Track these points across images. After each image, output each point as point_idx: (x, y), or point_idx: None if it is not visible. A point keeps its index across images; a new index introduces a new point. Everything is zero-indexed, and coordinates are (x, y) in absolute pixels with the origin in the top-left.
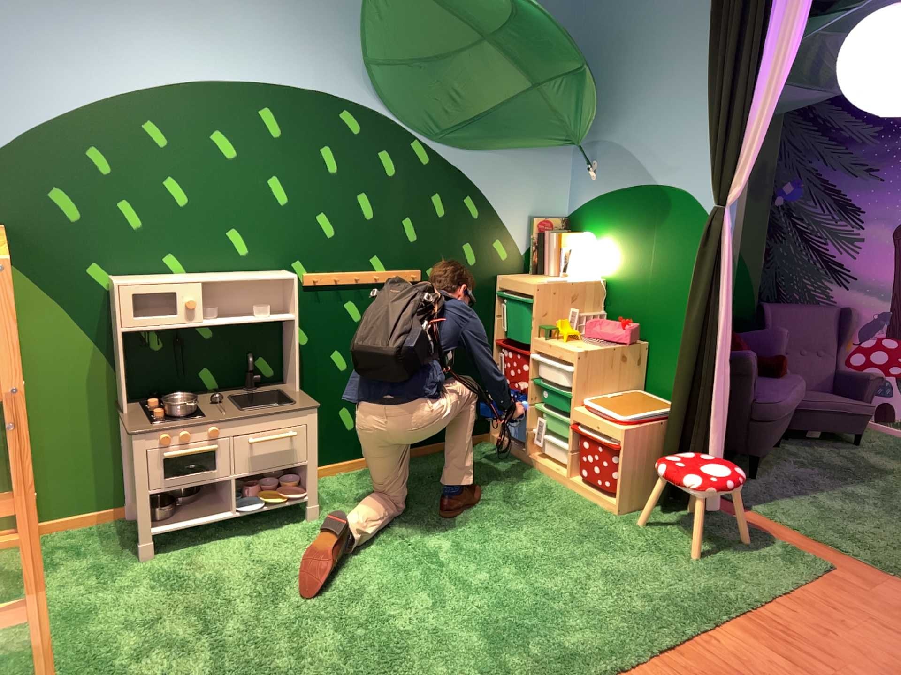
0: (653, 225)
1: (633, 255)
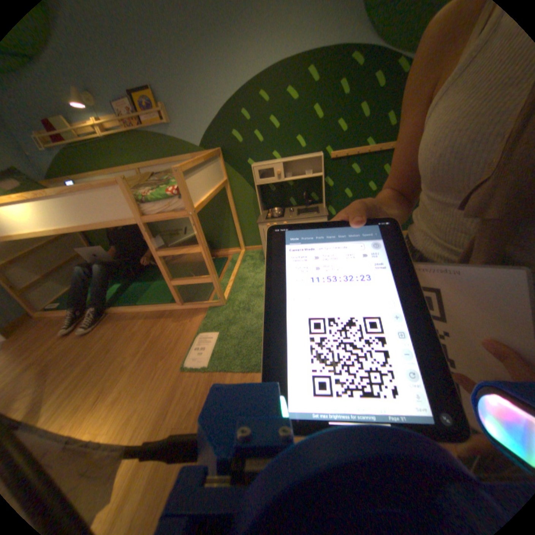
0: None
1: None
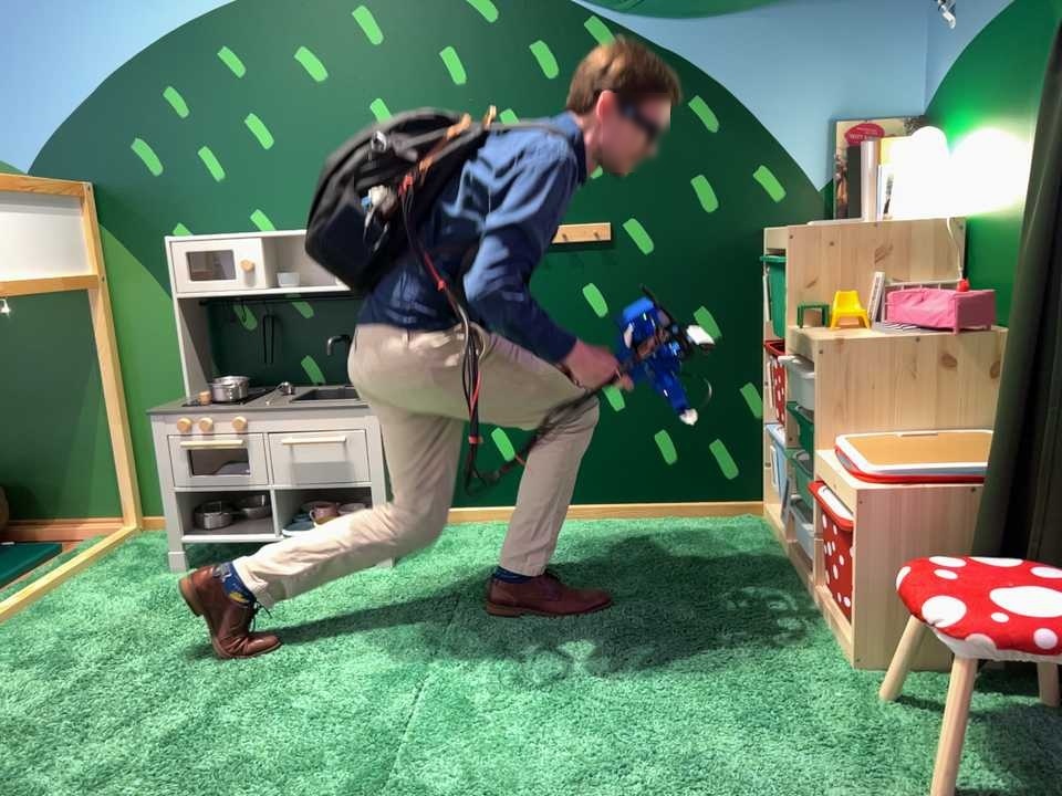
0: (1029, 65)
1: (999, 145)
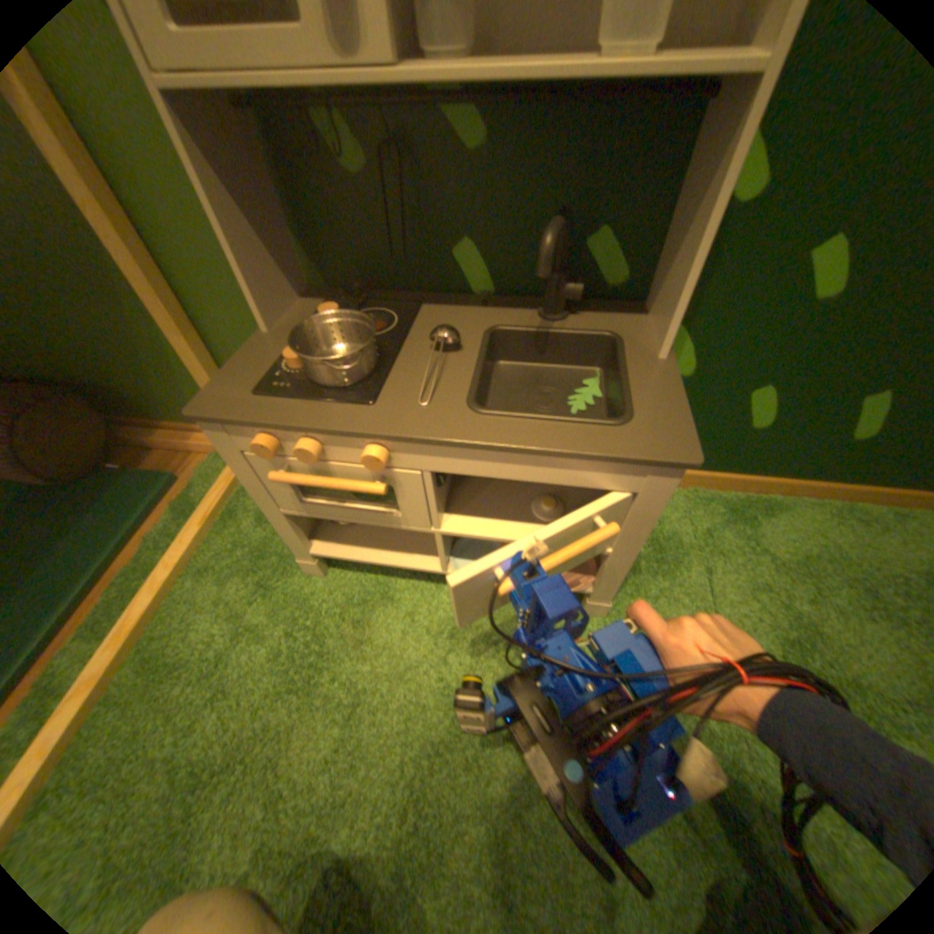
0: None
1: None
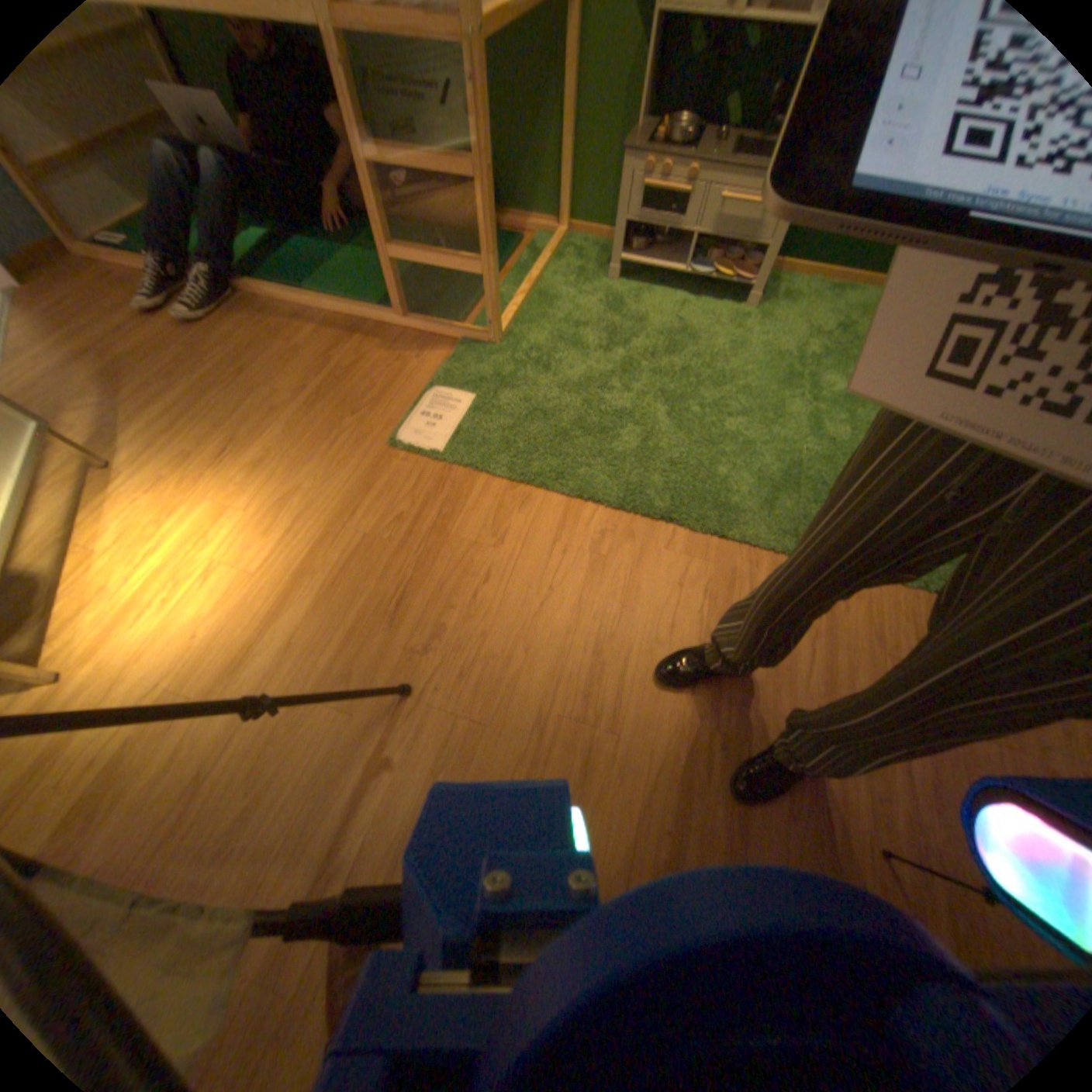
0: None
1: None
